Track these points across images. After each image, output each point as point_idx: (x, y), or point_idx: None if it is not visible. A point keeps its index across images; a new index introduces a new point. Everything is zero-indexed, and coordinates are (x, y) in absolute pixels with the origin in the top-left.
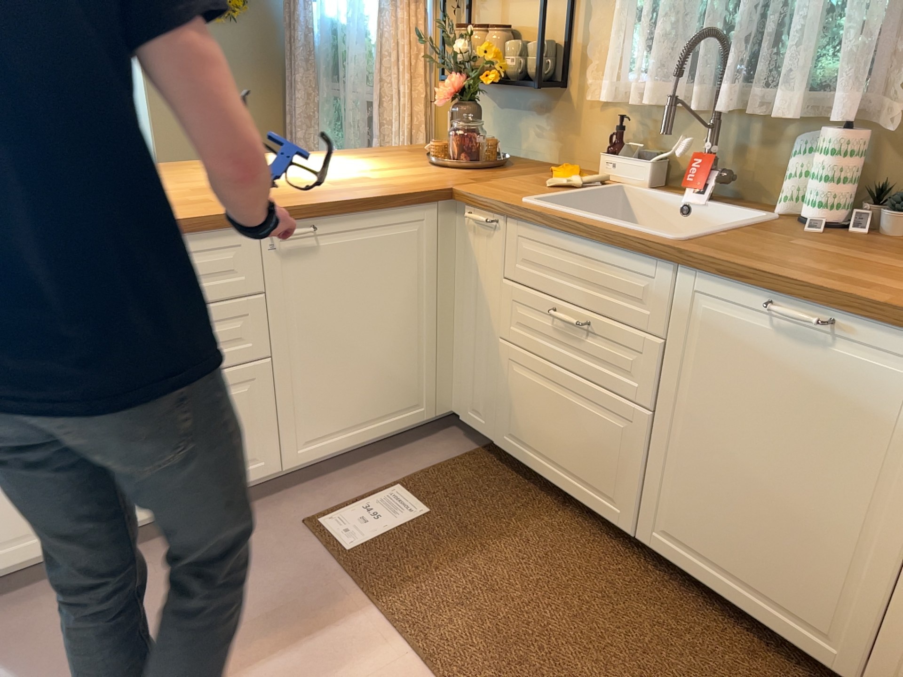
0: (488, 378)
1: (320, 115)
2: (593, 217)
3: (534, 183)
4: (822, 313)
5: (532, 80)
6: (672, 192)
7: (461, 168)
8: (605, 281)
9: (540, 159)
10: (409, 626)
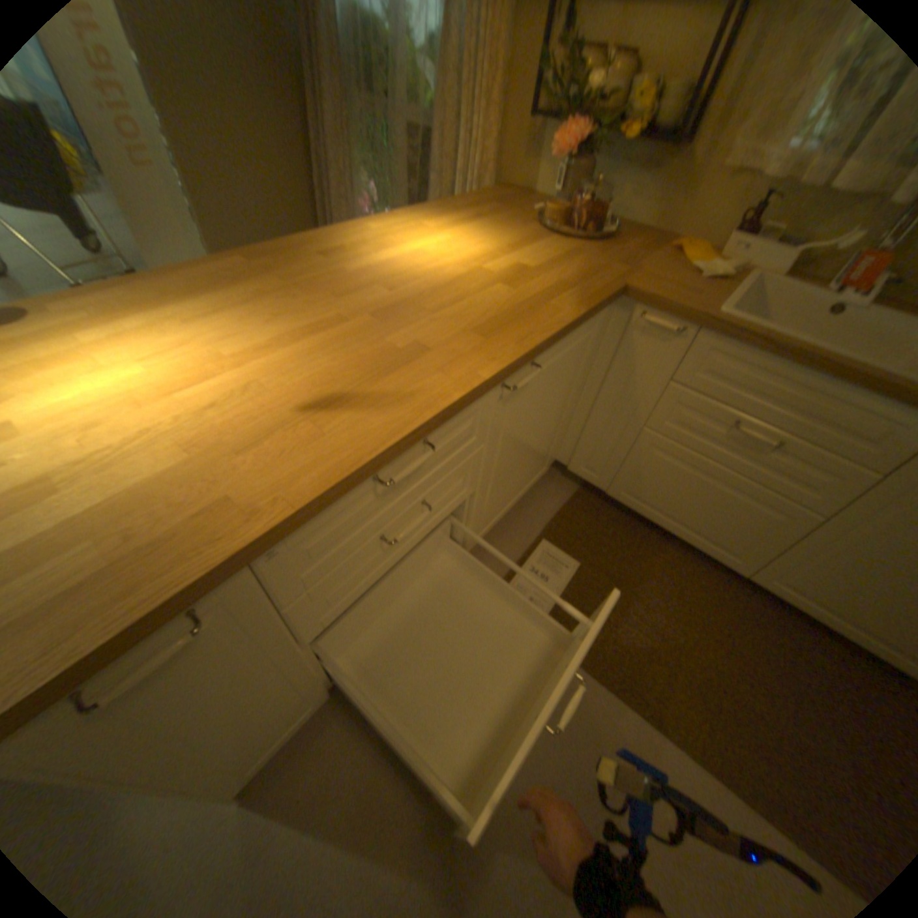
0: (615, 450)
1: (348, 131)
2: (835, 349)
3: (686, 270)
4: None
5: (658, 127)
6: (811, 280)
7: (587, 238)
8: (830, 414)
9: (634, 218)
10: (629, 694)
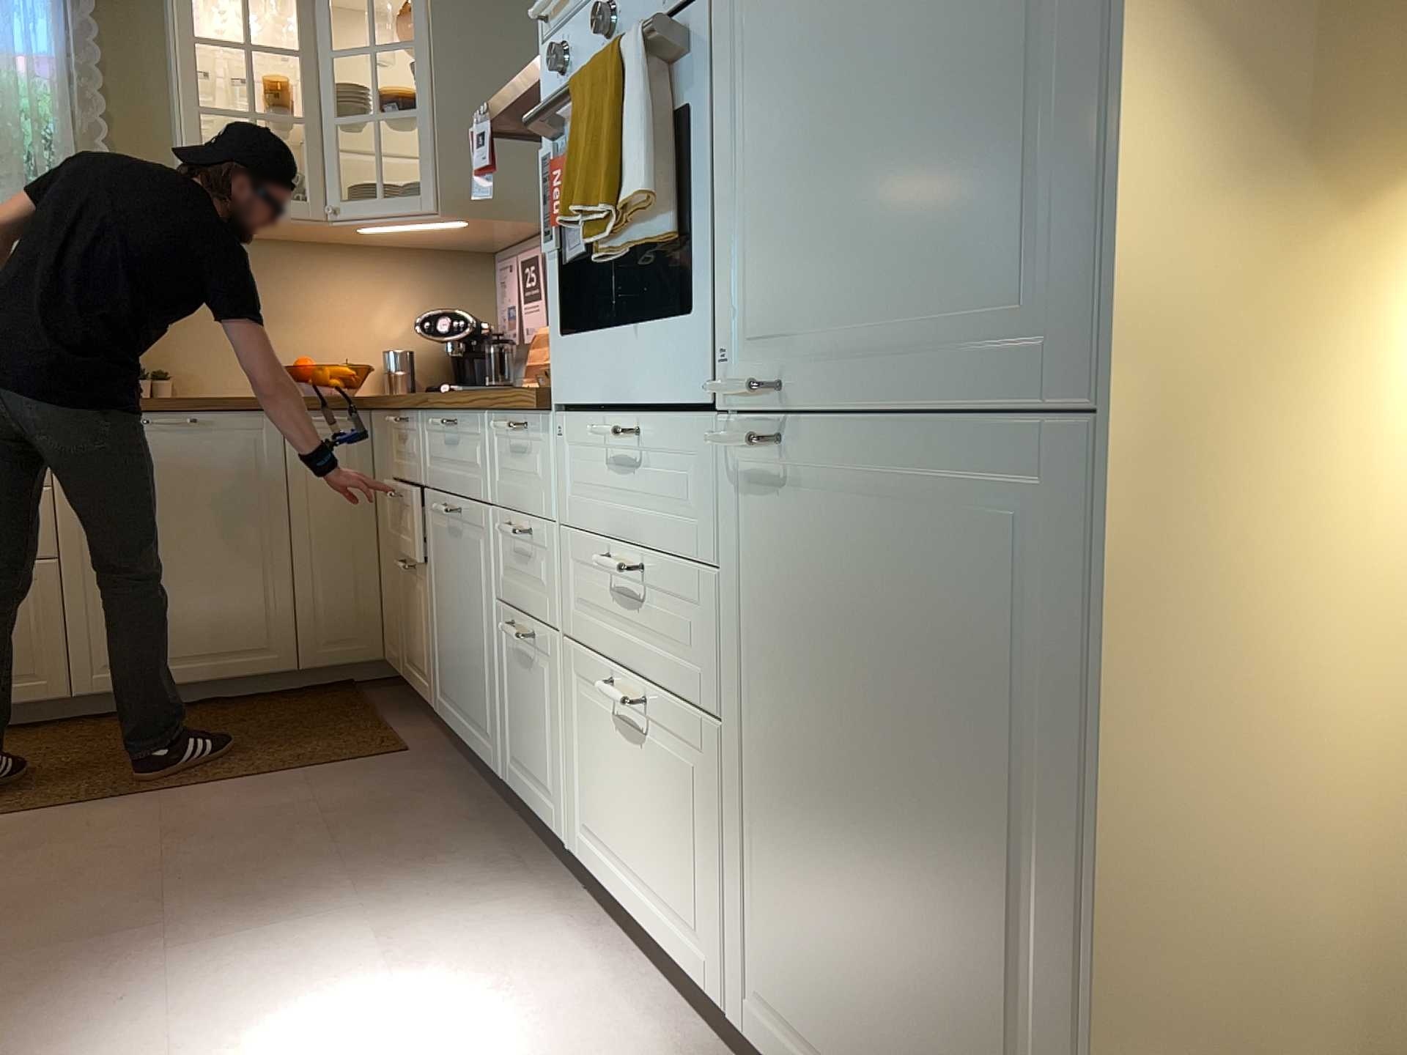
0: None
1: None
2: None
3: None
4: (186, 417)
5: None
6: None
7: None
8: None
9: None
10: None
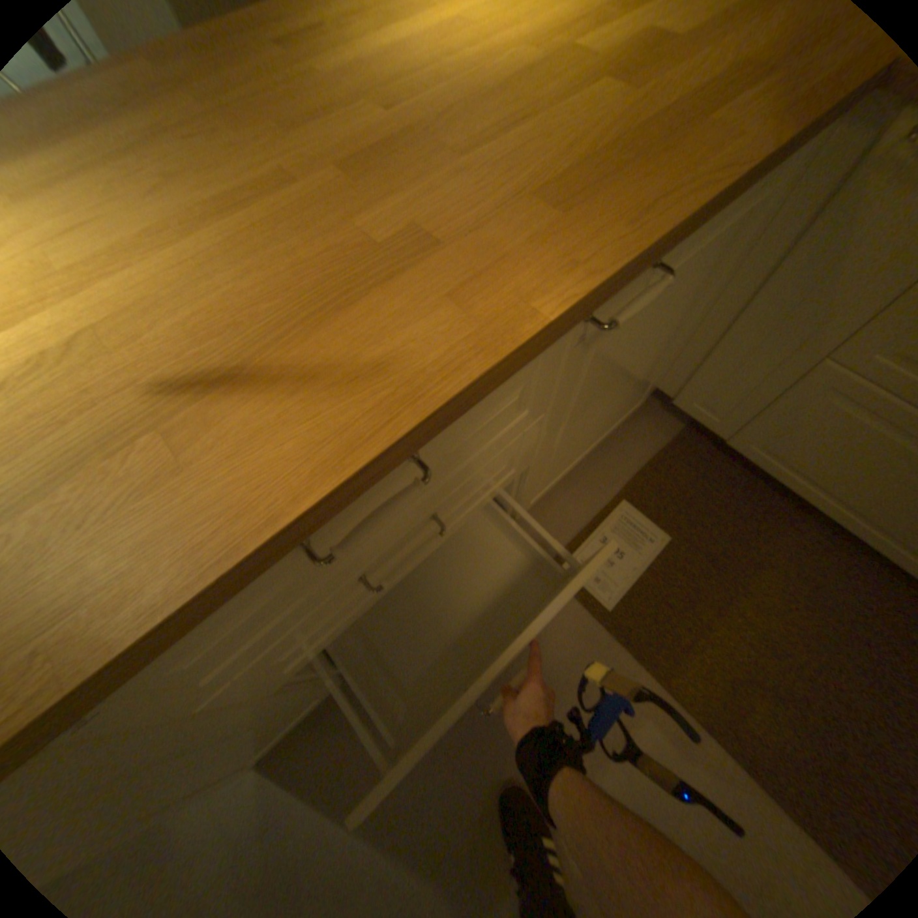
0: (759, 388)
1: None
2: None
3: None
4: None
5: None
6: None
7: None
8: None
9: None
10: (715, 720)
